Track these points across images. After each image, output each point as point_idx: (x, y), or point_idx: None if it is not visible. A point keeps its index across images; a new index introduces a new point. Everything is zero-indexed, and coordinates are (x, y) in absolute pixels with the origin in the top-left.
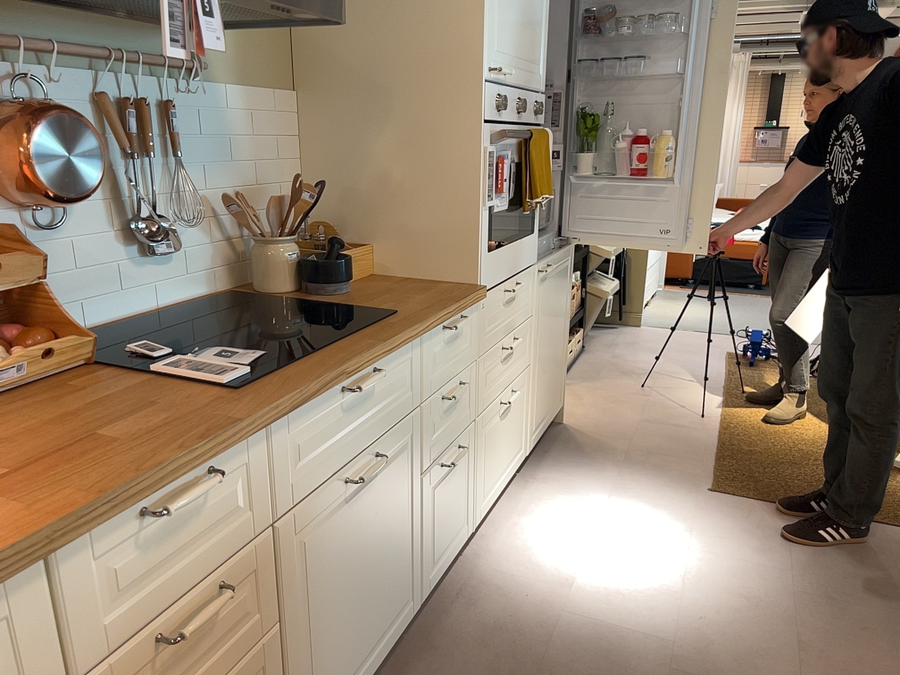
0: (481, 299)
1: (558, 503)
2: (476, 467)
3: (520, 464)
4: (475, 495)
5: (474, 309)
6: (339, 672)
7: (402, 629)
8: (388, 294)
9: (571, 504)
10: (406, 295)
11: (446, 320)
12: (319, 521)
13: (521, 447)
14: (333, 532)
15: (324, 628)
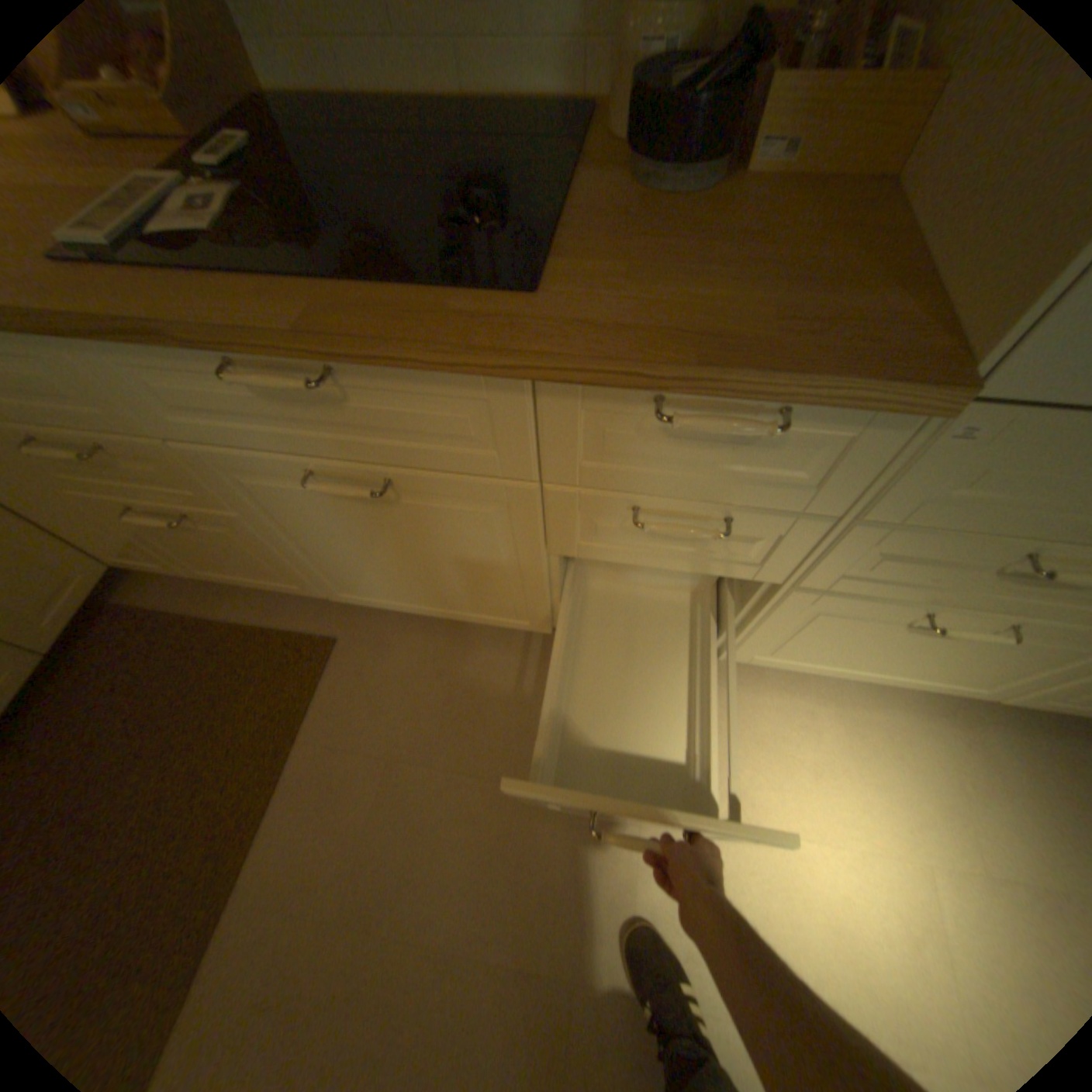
0: (921, 410)
1: (919, 779)
2: (761, 625)
3: (958, 695)
4: (744, 642)
5: (891, 417)
6: (380, 589)
7: (513, 626)
8: (706, 242)
9: (929, 804)
10: (717, 267)
11: (640, 385)
12: (273, 480)
13: (985, 686)
14: (310, 501)
15: (335, 555)
